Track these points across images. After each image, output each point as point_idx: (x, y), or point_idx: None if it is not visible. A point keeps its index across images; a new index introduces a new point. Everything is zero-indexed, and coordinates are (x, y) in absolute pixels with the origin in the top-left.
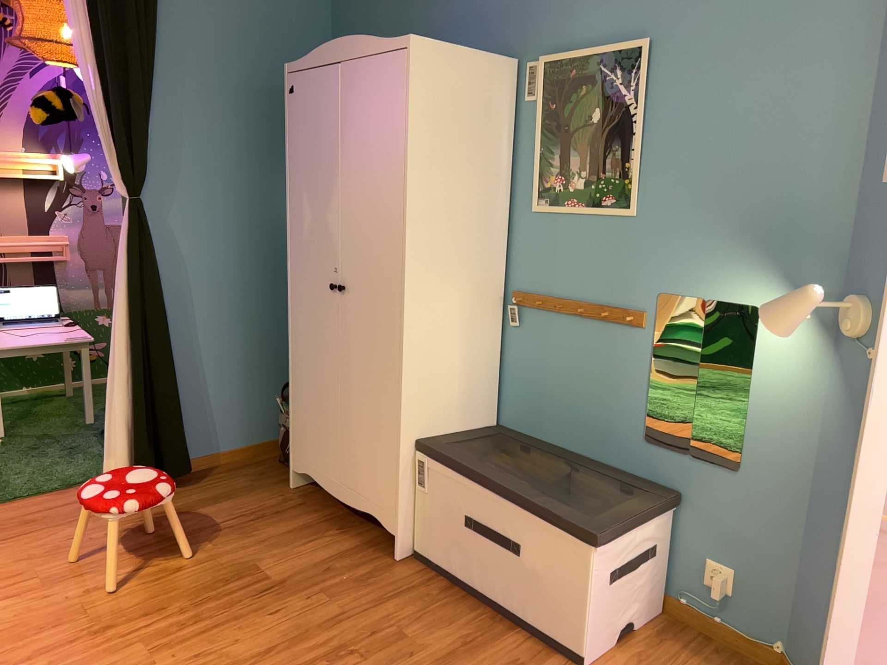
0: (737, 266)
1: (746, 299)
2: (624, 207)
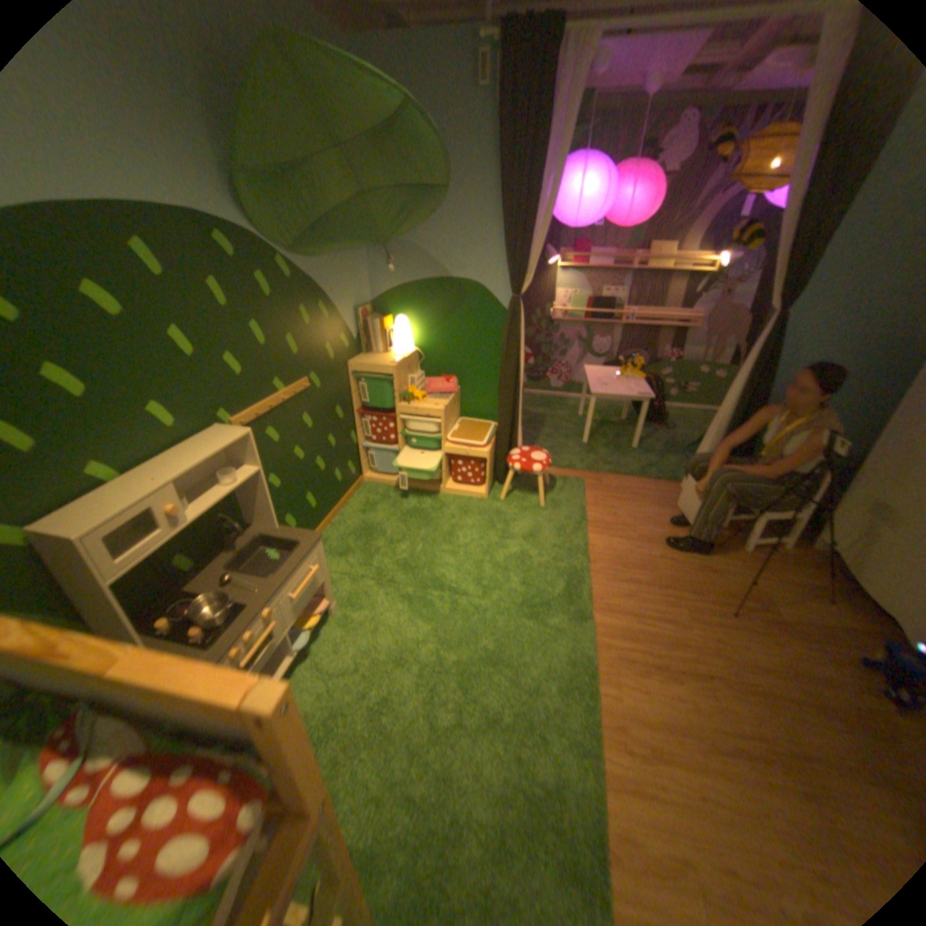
0: None
1: None
2: None
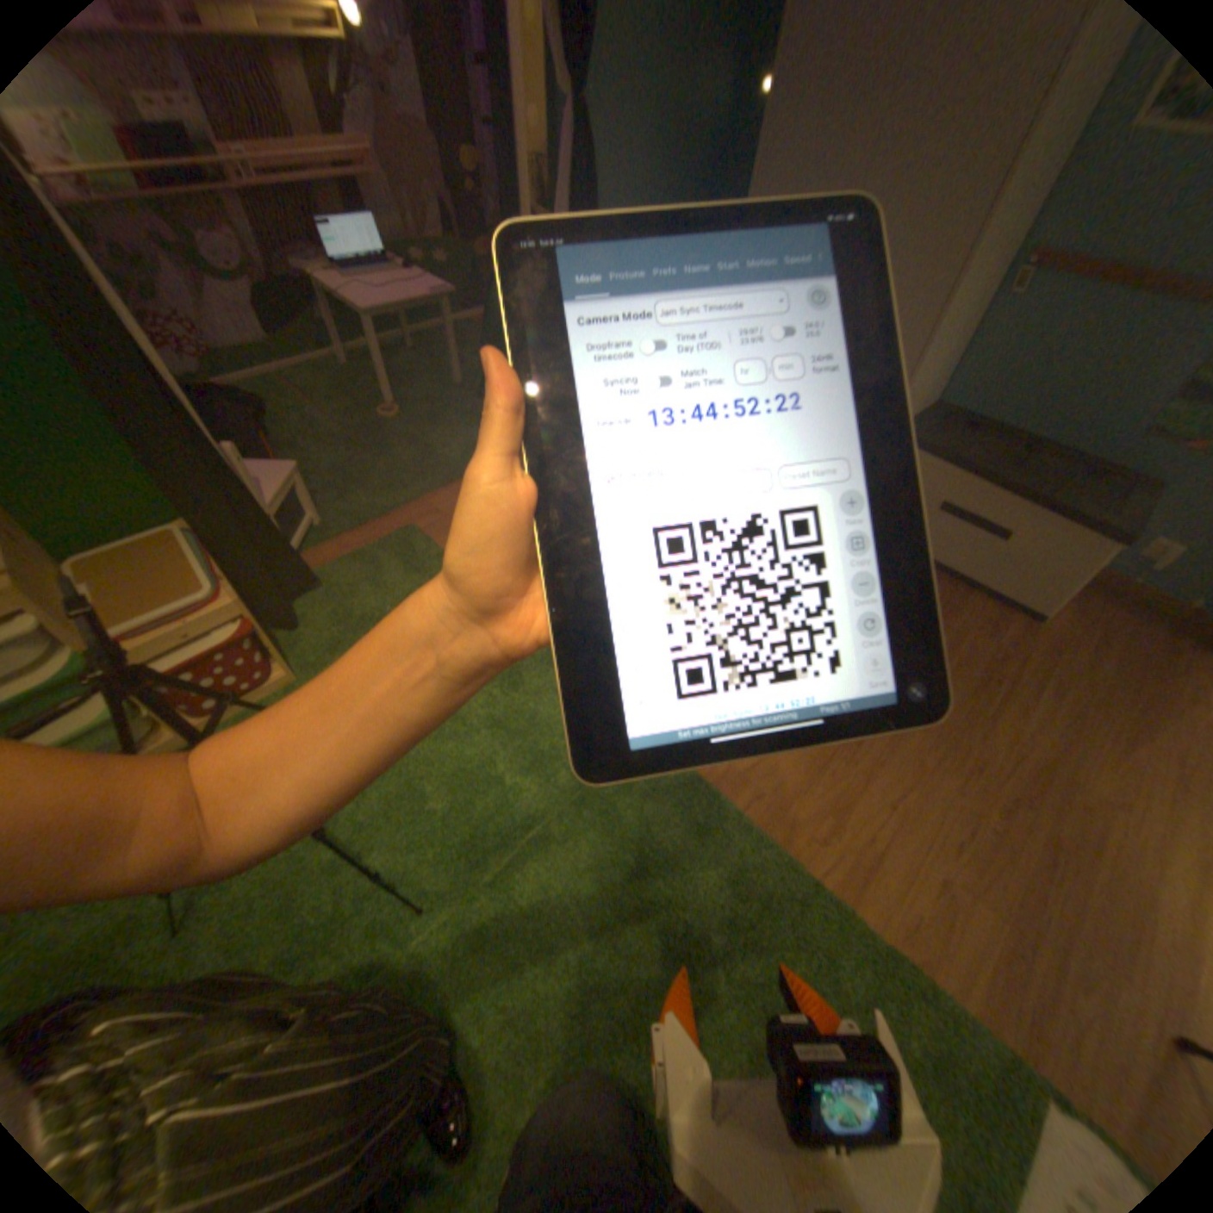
0: None
1: None
2: None
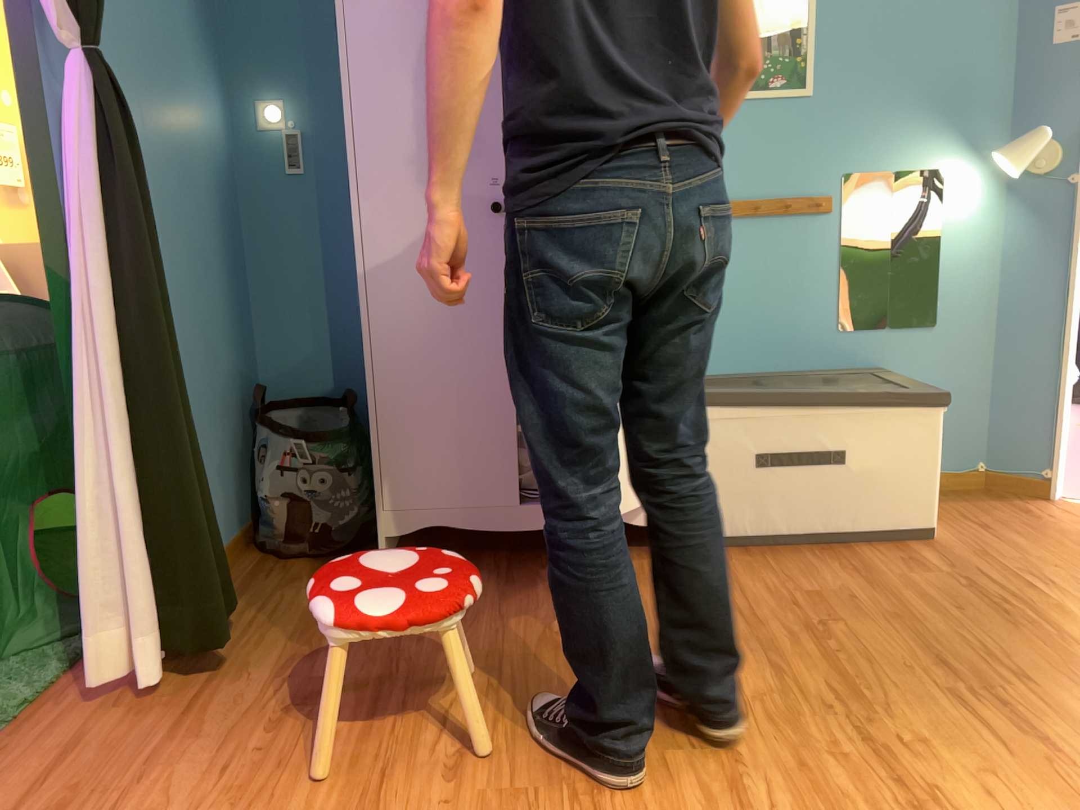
0: (922, 134)
1: (932, 164)
2: (798, 87)
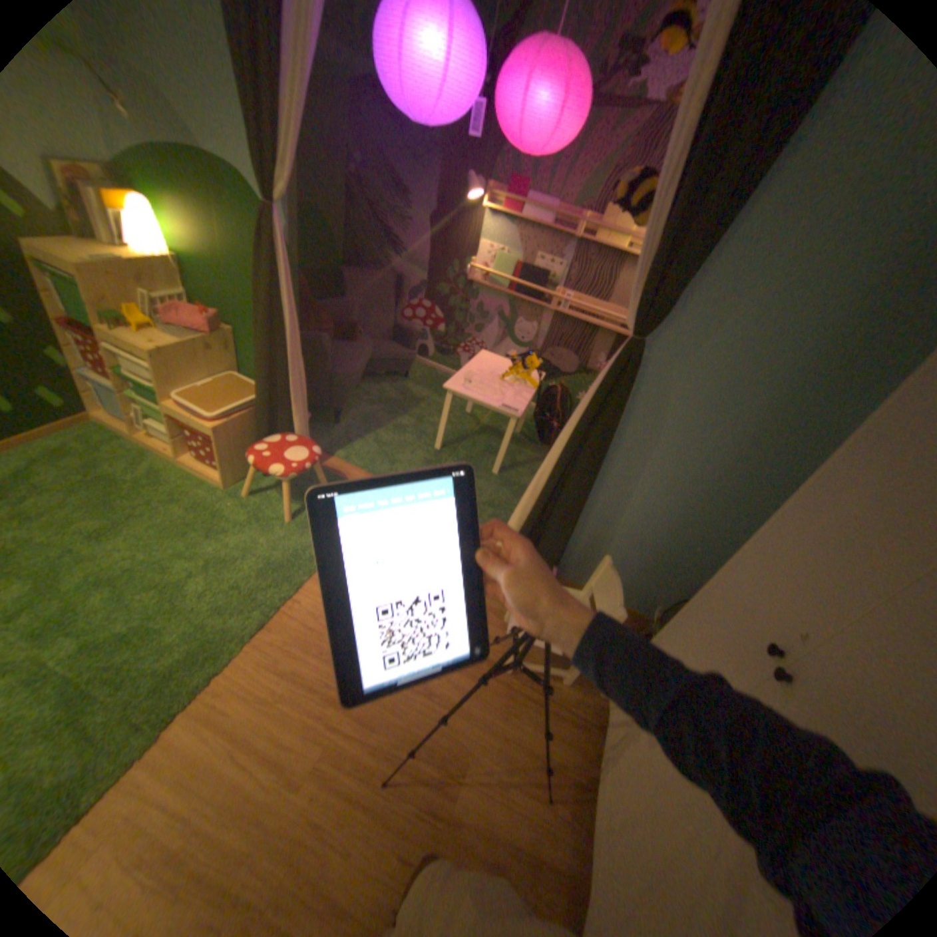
0: None
1: None
2: None
